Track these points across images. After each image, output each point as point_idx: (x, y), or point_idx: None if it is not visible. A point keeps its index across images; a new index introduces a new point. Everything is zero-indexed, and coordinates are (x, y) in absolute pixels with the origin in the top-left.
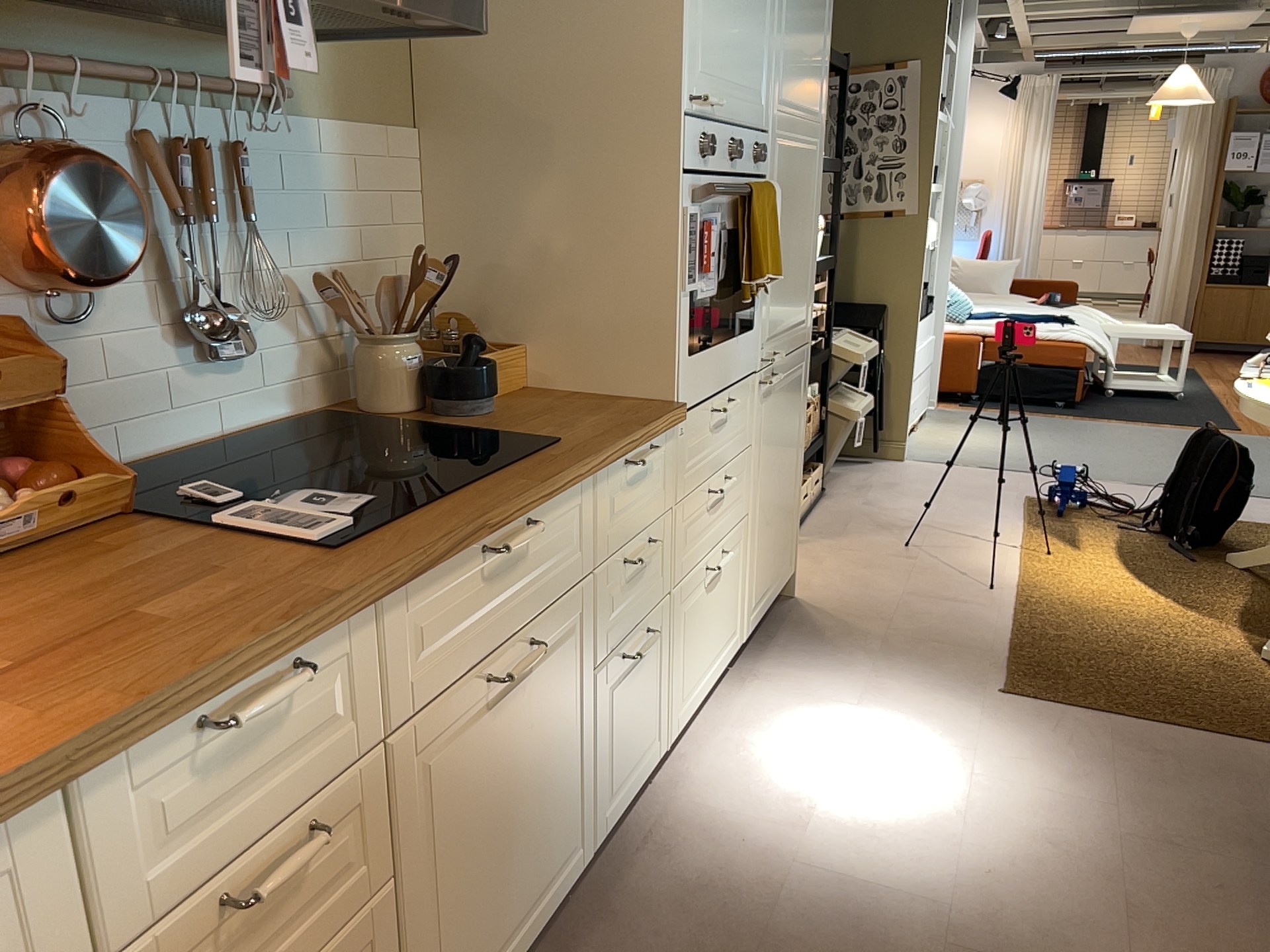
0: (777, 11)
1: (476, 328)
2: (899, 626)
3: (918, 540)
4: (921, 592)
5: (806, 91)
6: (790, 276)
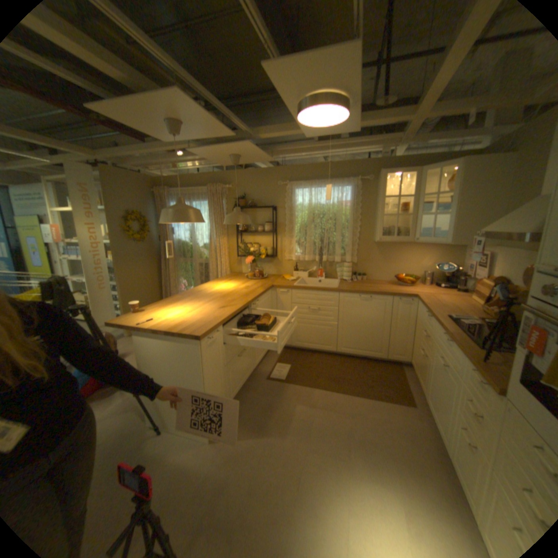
0: None
1: None
2: None
3: None
4: None
5: None
6: None
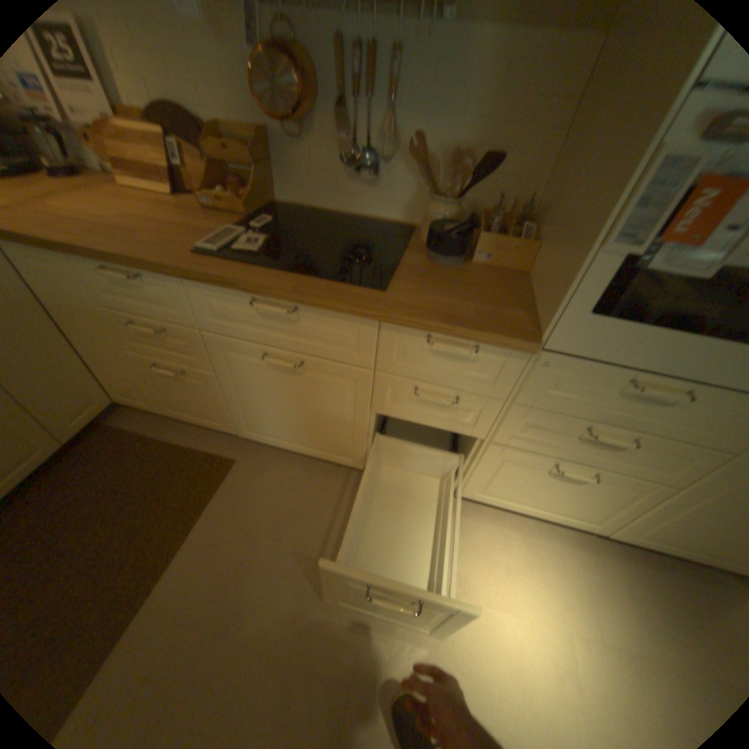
0: None
1: (516, 214)
2: None
3: None
4: None
5: None
6: None
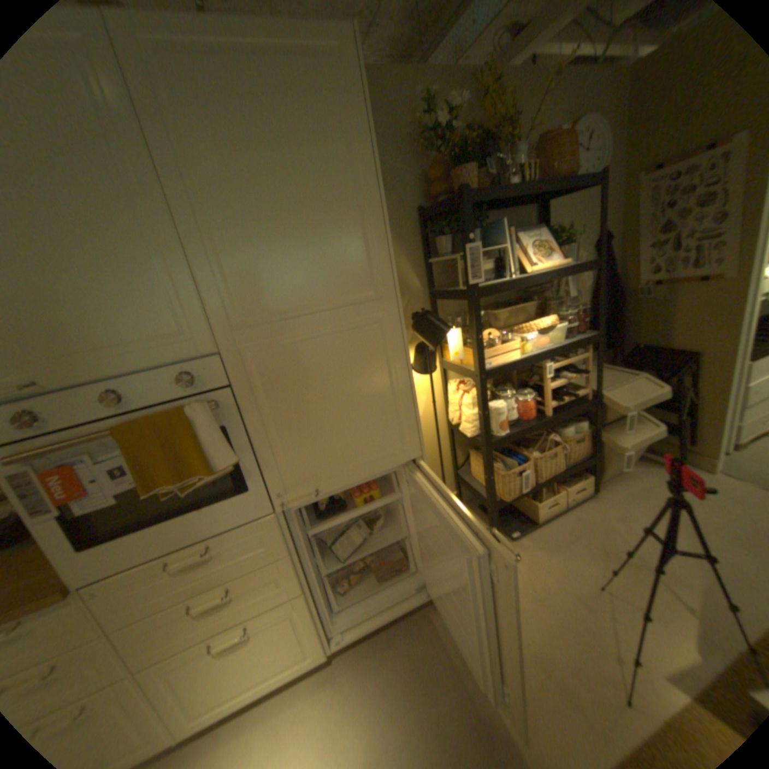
0: (183, 253)
1: None
2: (481, 702)
3: (622, 589)
4: (549, 666)
5: (314, 287)
6: (334, 433)
